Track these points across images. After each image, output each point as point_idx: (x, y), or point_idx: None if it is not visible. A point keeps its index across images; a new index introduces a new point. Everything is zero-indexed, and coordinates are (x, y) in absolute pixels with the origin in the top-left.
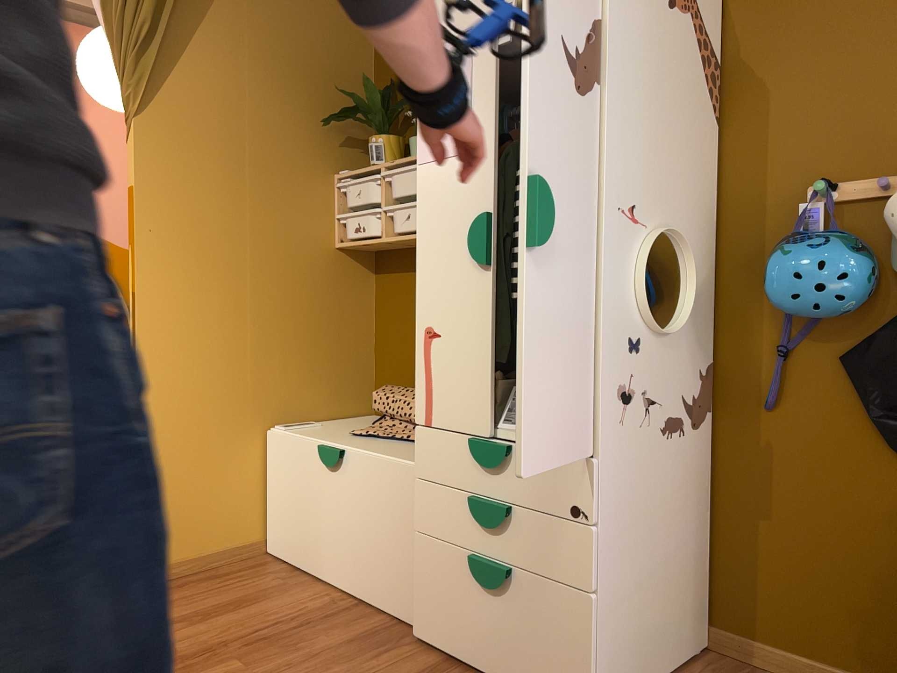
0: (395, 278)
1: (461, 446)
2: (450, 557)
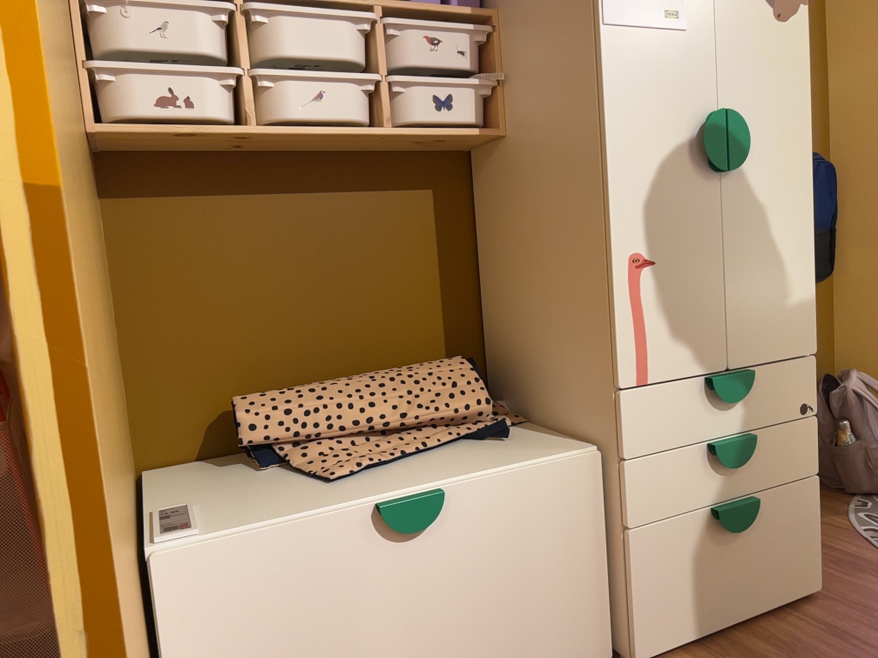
0: (173, 209)
1: (690, 392)
2: (685, 528)
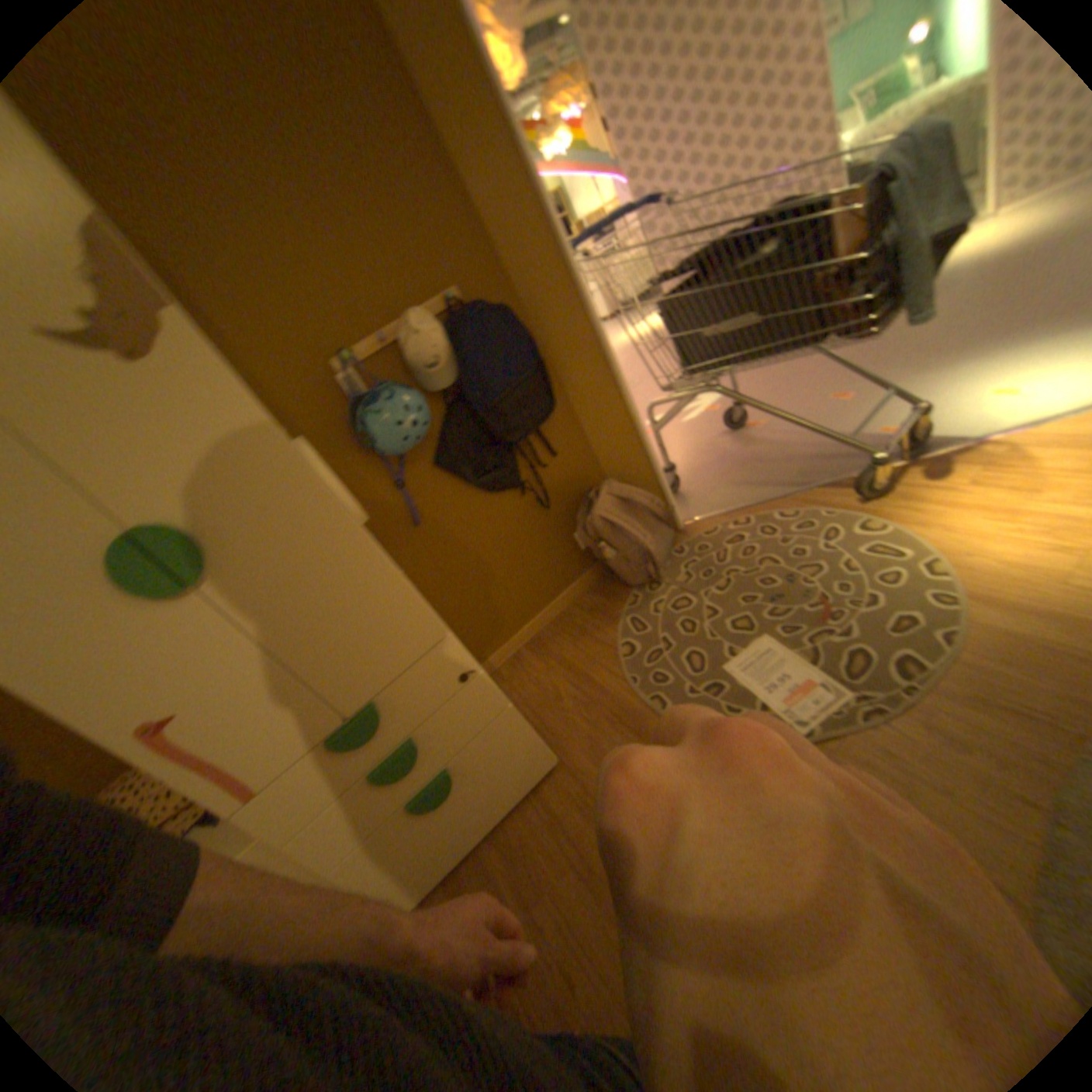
0: None
1: (316, 761)
2: (386, 833)
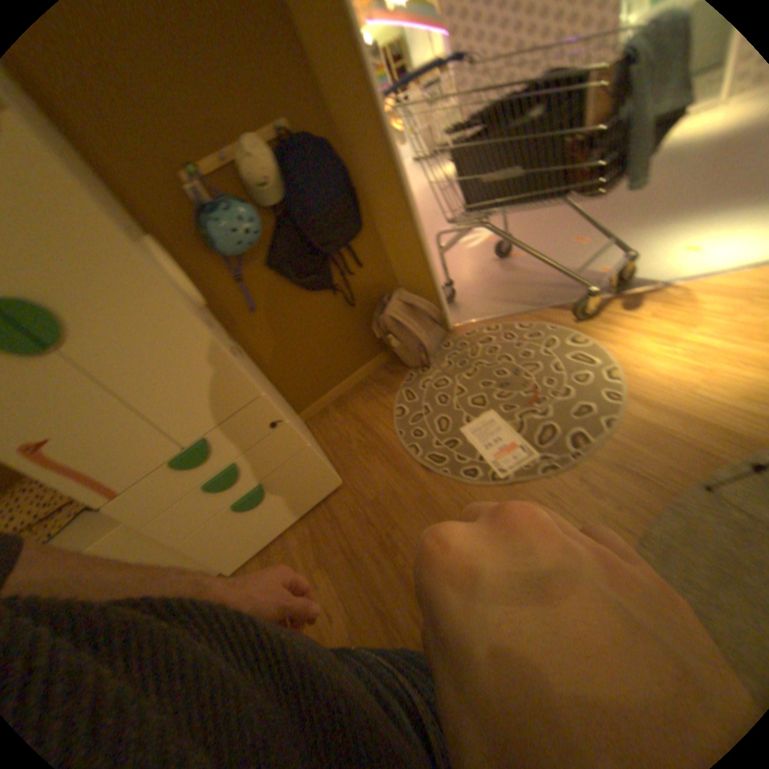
0: None
1: (163, 475)
2: (218, 522)
